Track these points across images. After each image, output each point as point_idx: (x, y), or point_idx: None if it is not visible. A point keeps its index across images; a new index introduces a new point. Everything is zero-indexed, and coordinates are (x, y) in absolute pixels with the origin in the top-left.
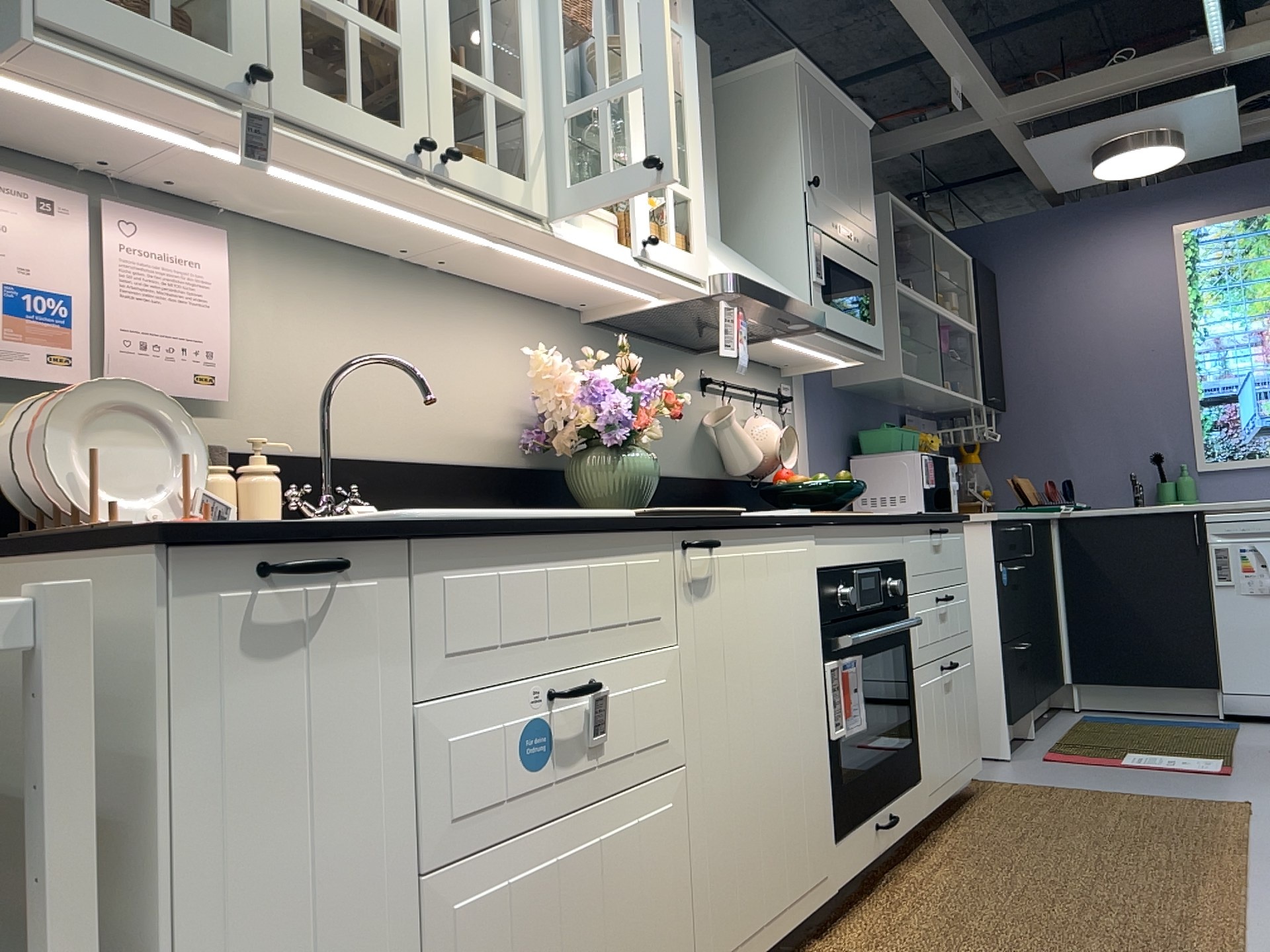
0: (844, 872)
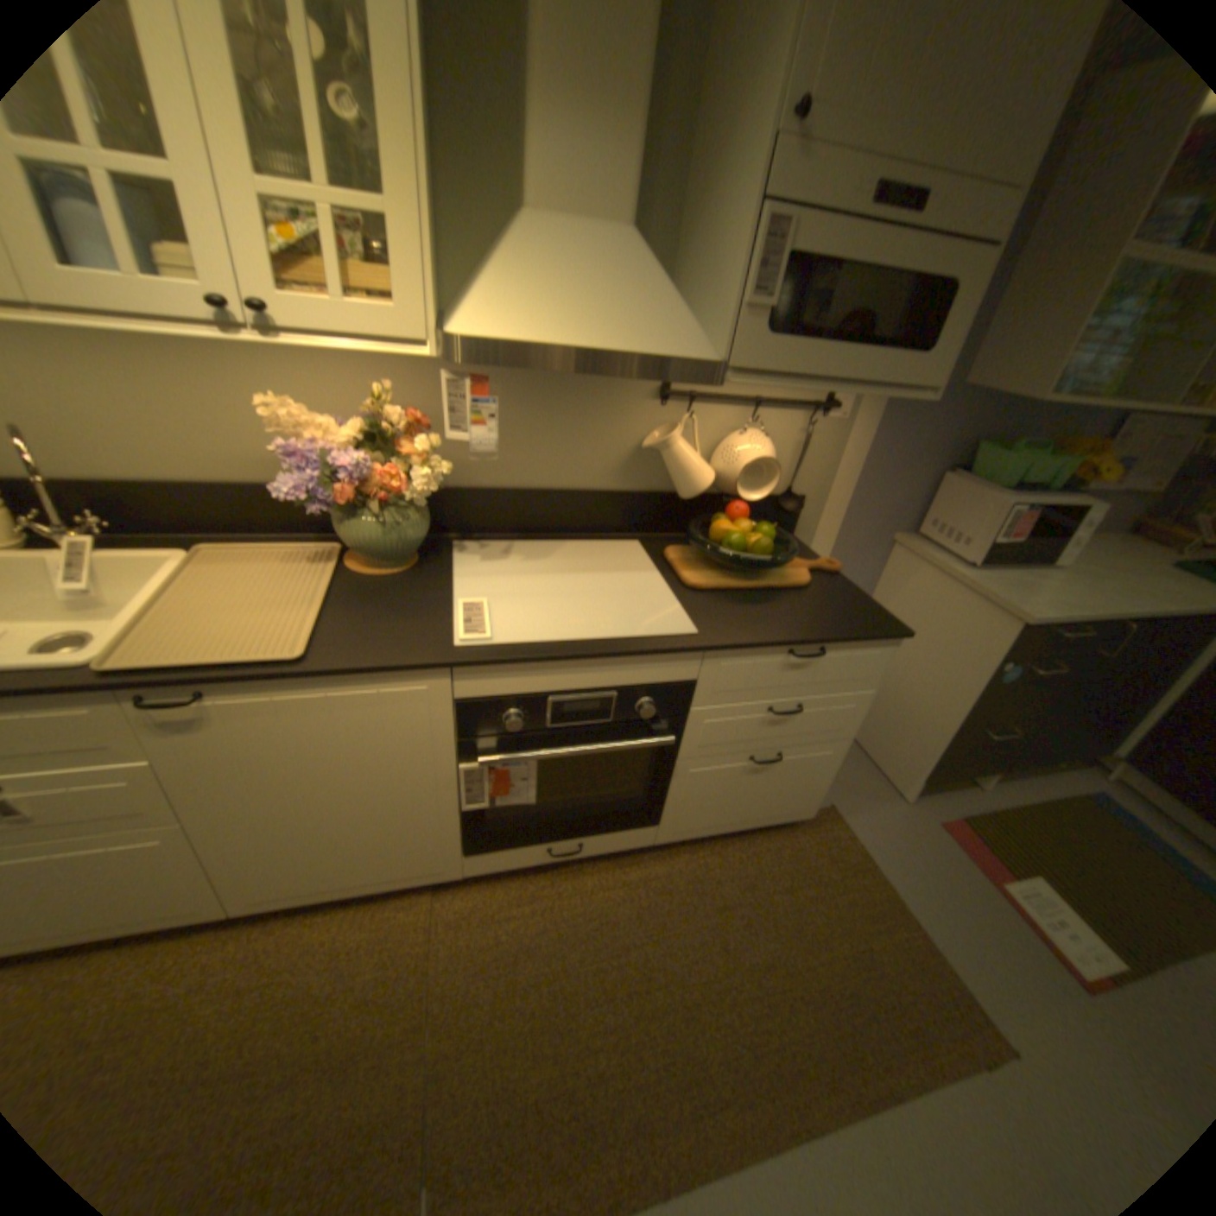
0: (476, 871)
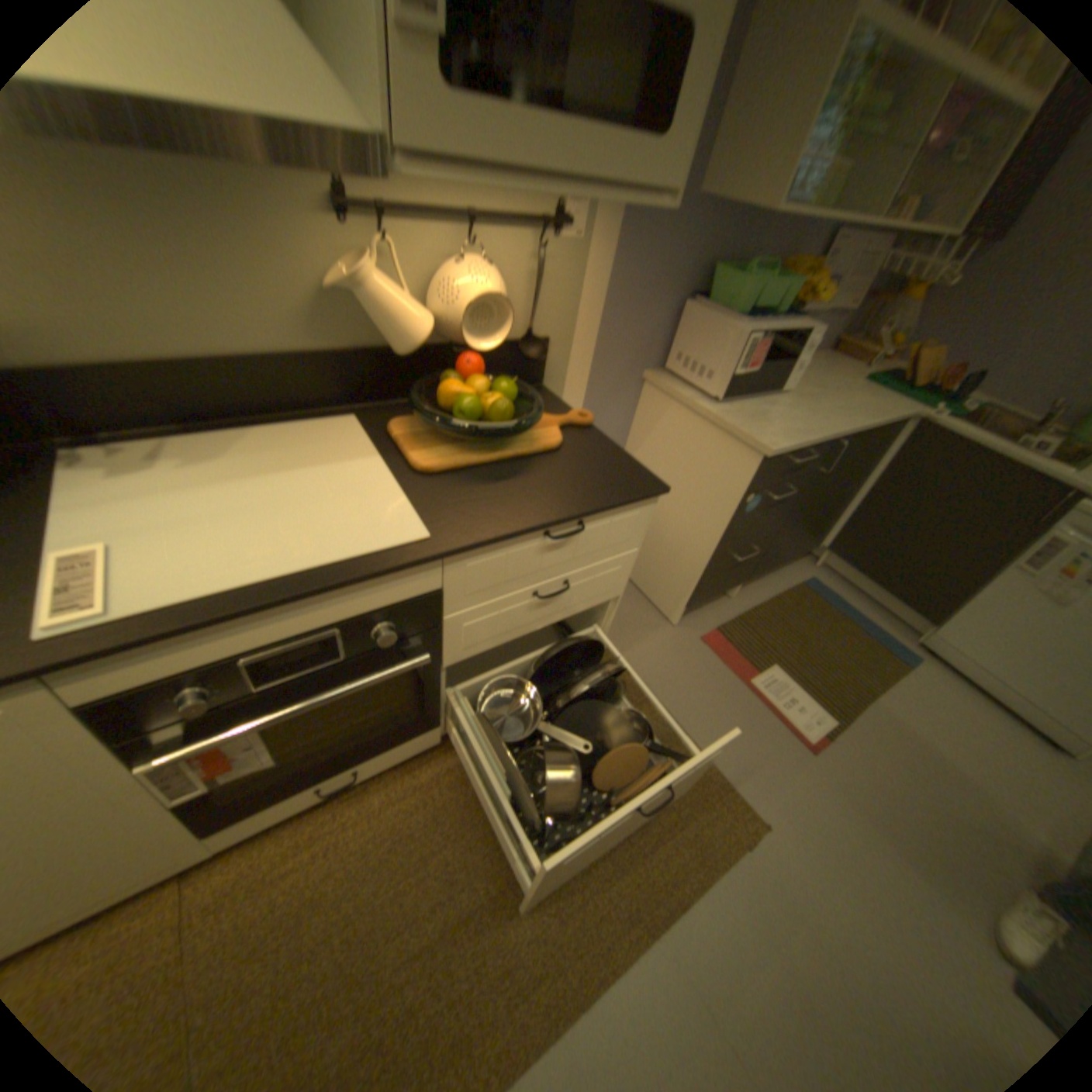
0: (228, 840)
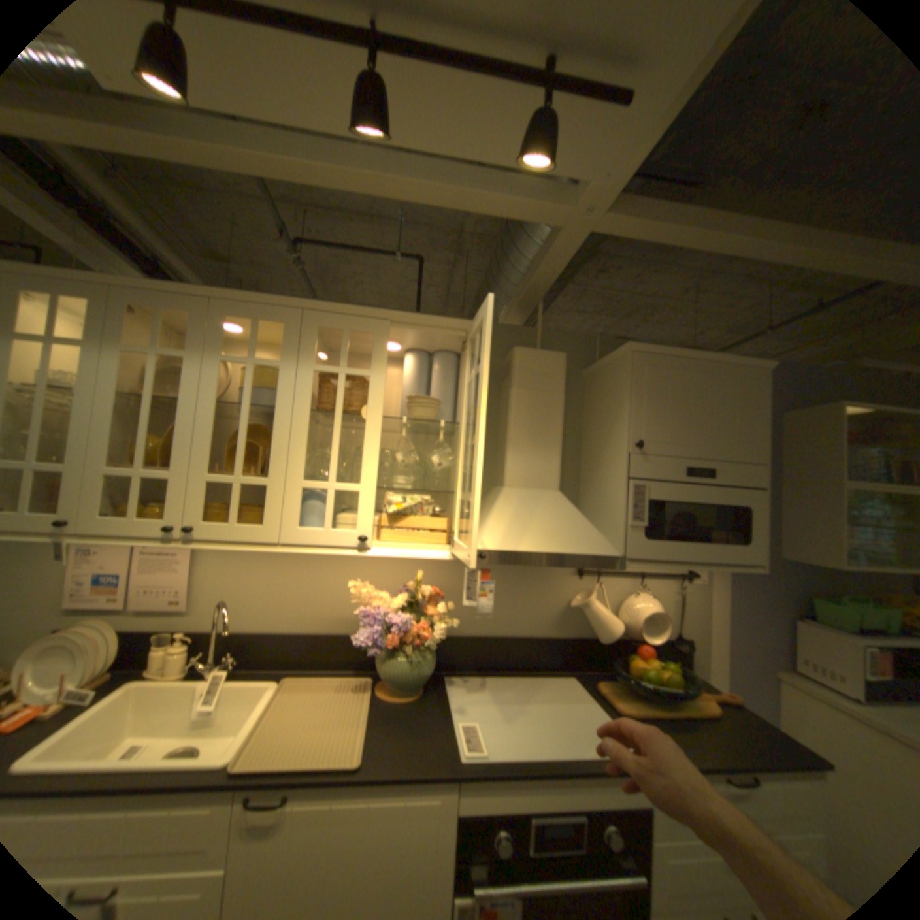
0: None
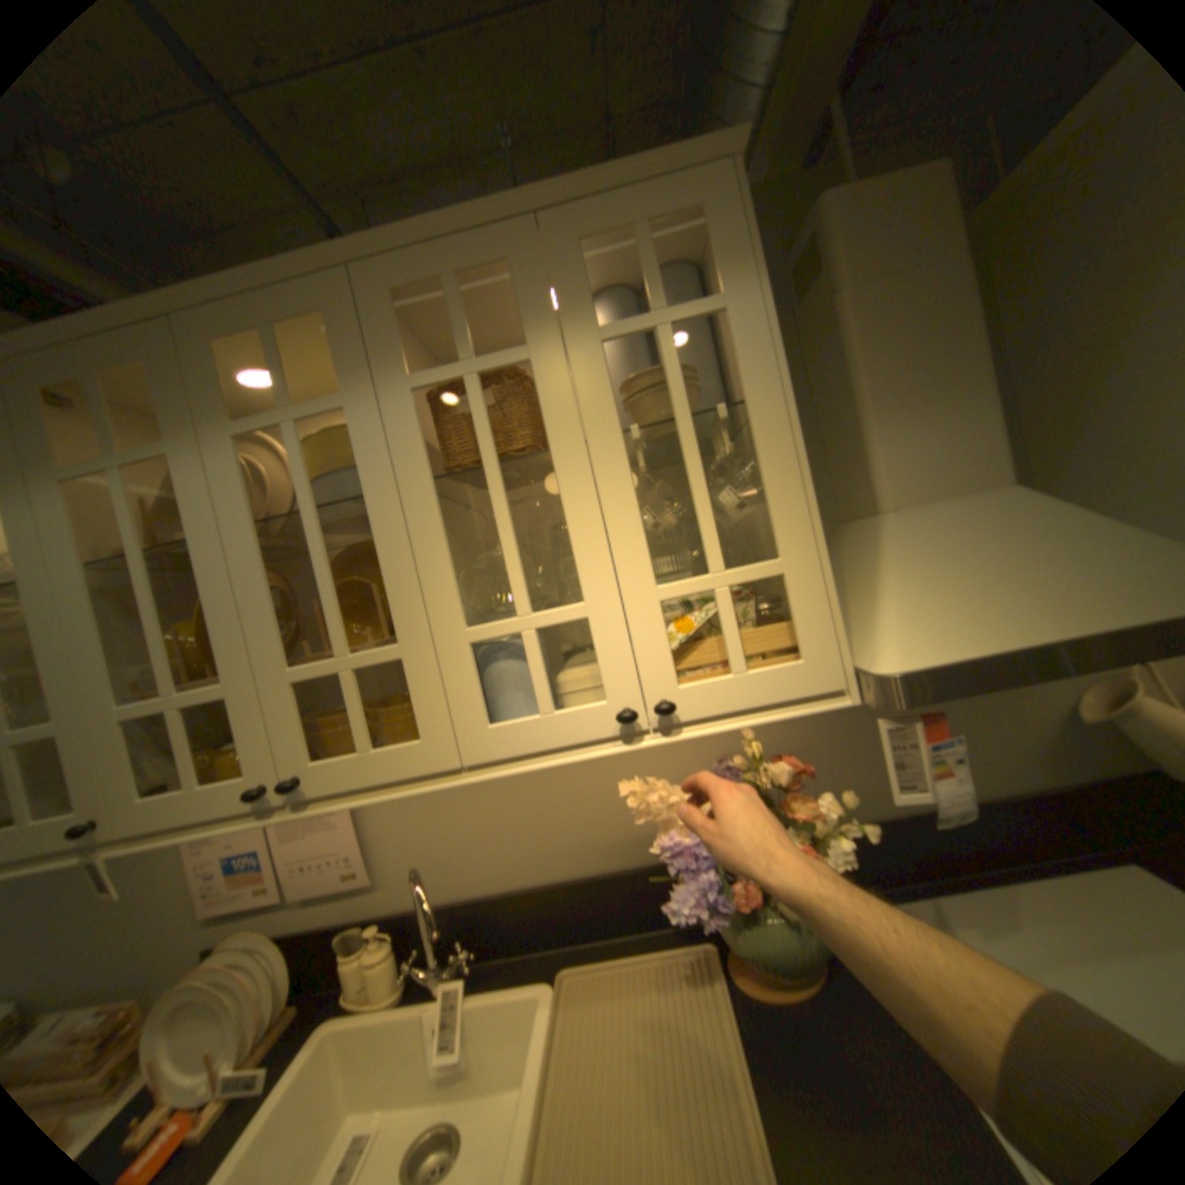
0: None
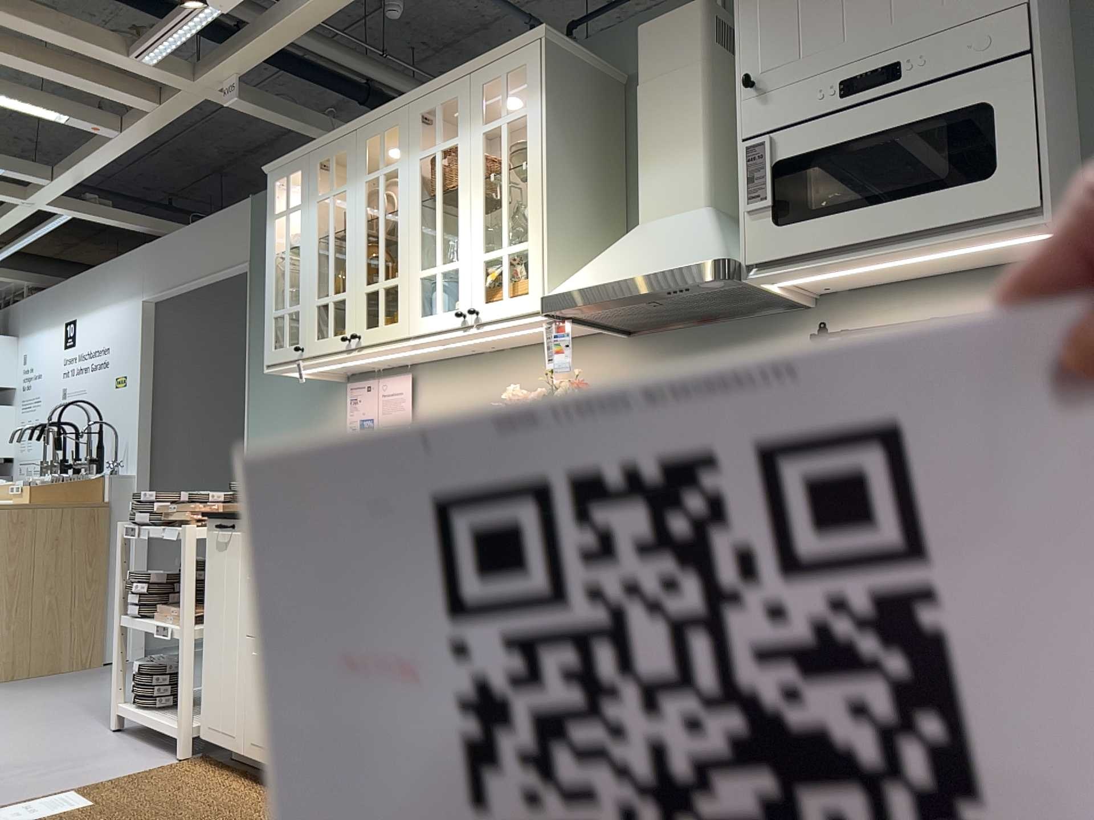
0: None
